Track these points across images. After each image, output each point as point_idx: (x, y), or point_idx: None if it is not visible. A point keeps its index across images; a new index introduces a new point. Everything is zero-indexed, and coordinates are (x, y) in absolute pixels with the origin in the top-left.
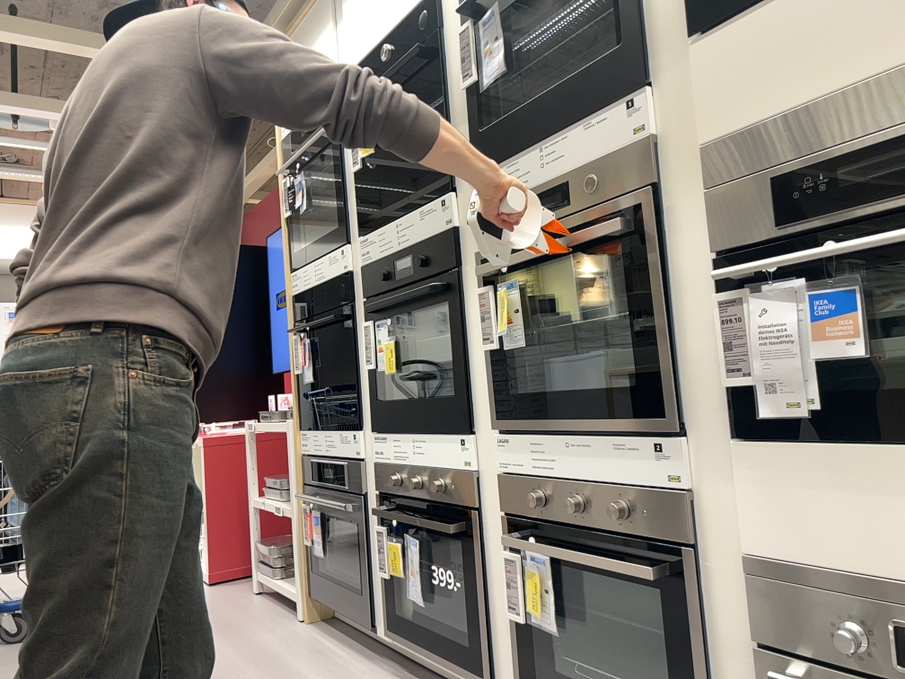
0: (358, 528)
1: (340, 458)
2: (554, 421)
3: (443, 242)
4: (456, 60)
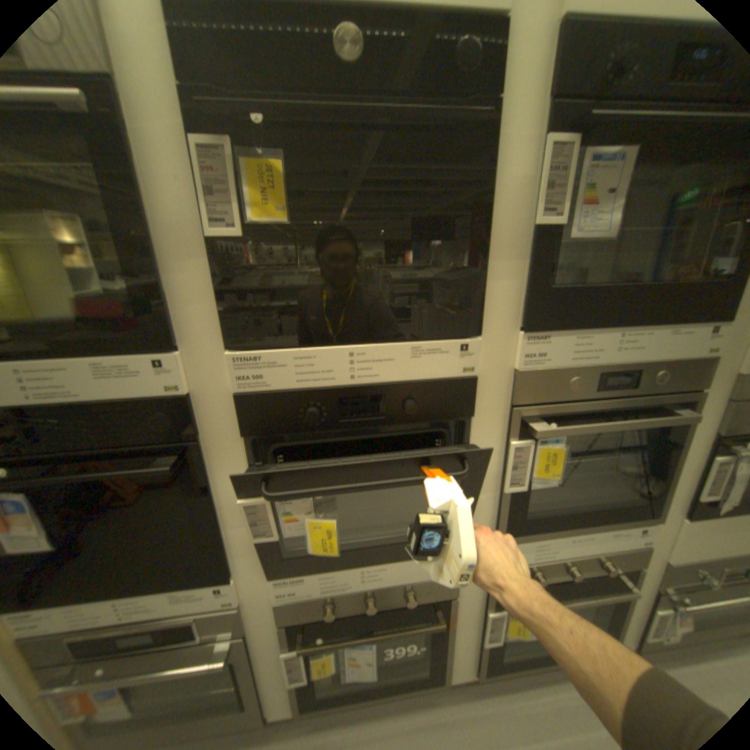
0: (232, 665)
1: (168, 616)
2: (568, 530)
3: (457, 390)
4: (519, 164)
